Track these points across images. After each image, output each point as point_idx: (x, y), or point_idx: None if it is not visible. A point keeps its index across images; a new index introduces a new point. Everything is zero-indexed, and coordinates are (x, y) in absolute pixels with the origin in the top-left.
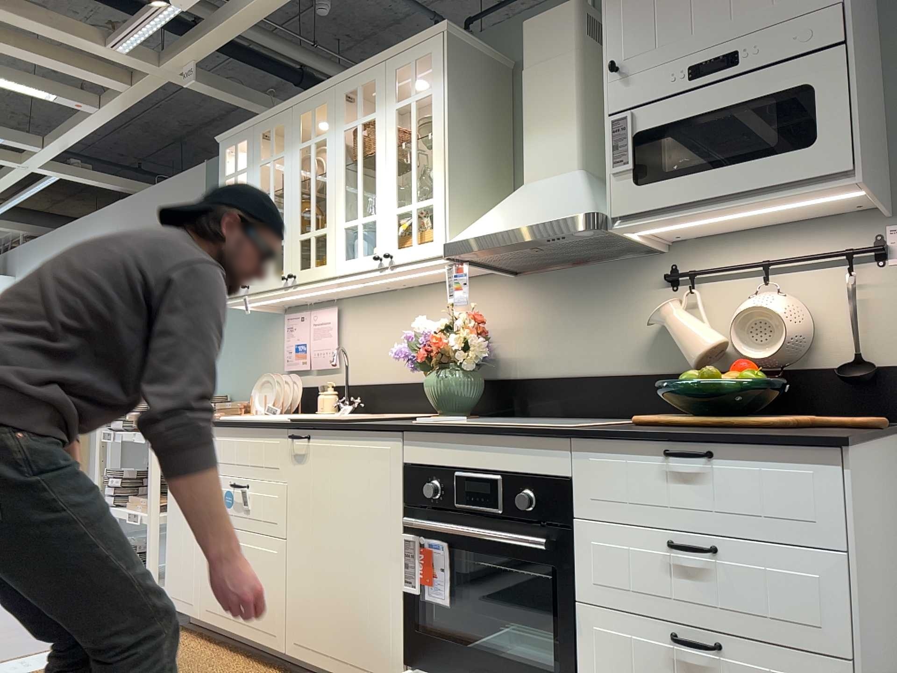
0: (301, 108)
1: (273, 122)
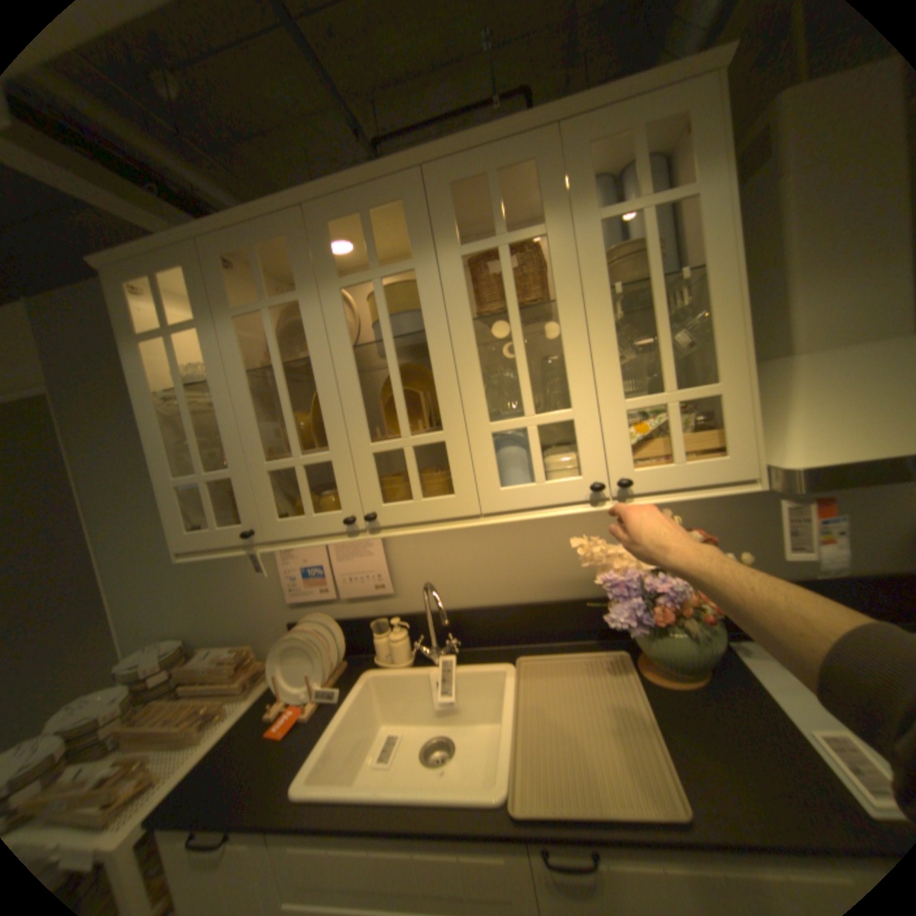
0: (328, 205)
1: (250, 230)
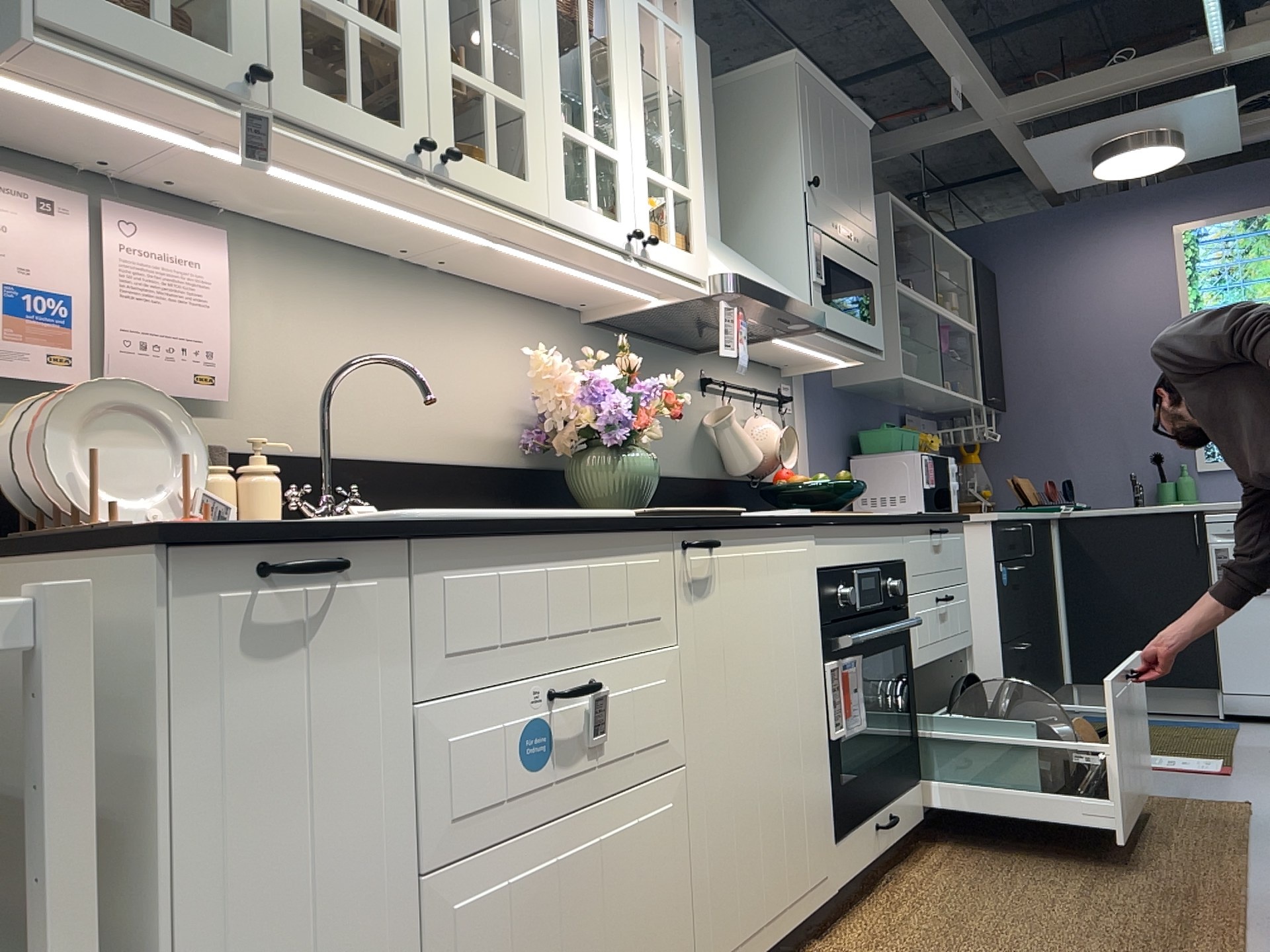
0: None
1: None
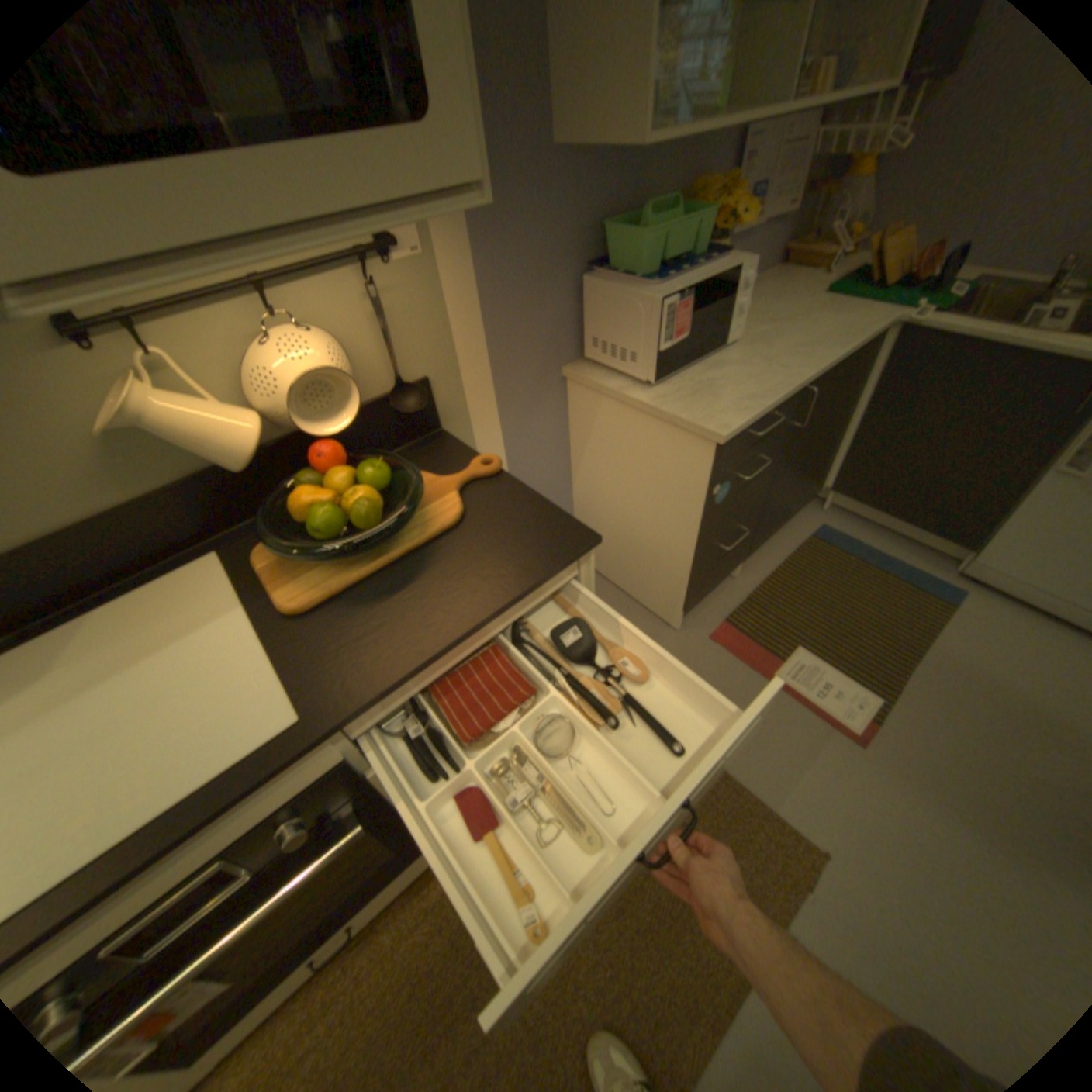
0: None
1: None
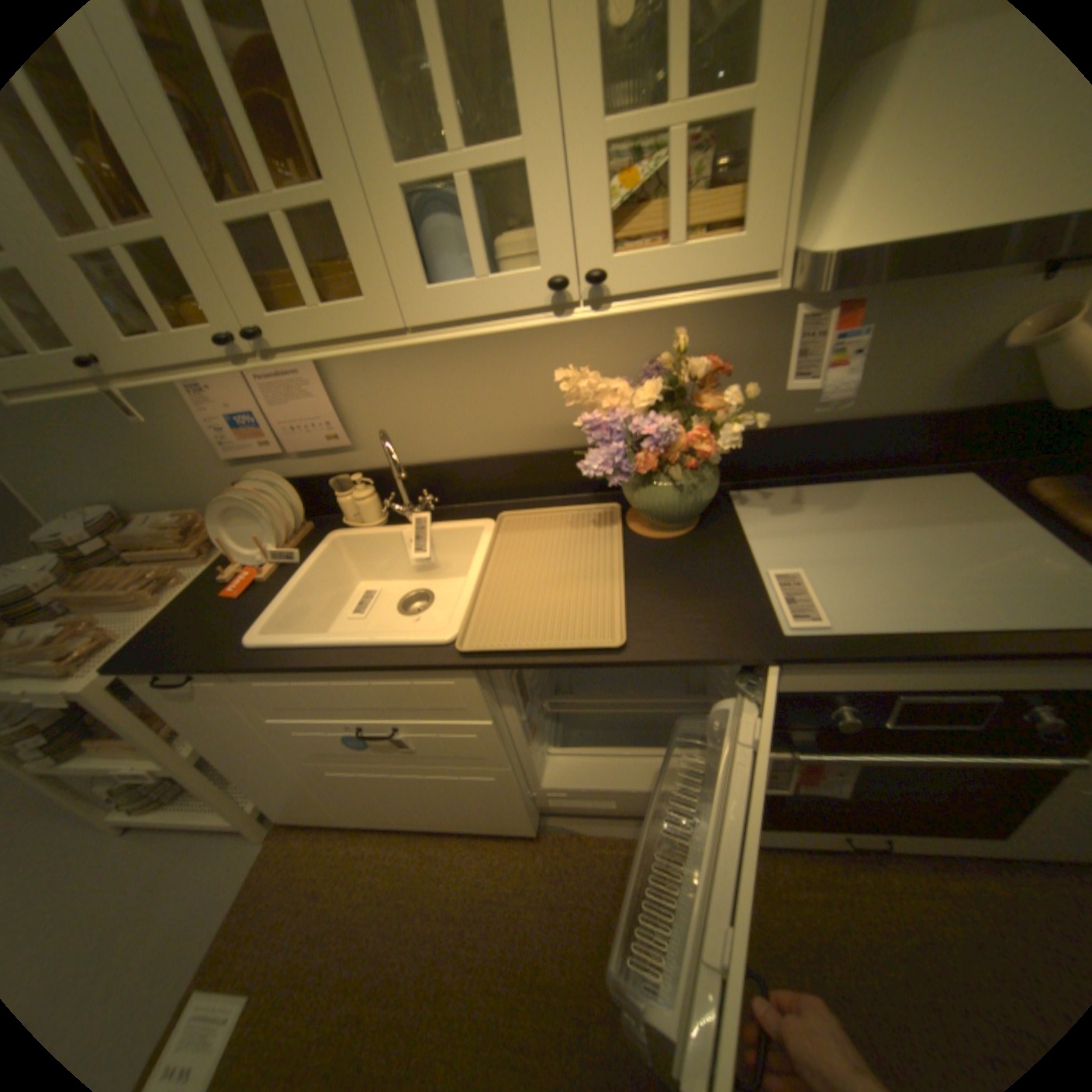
0: None
1: None
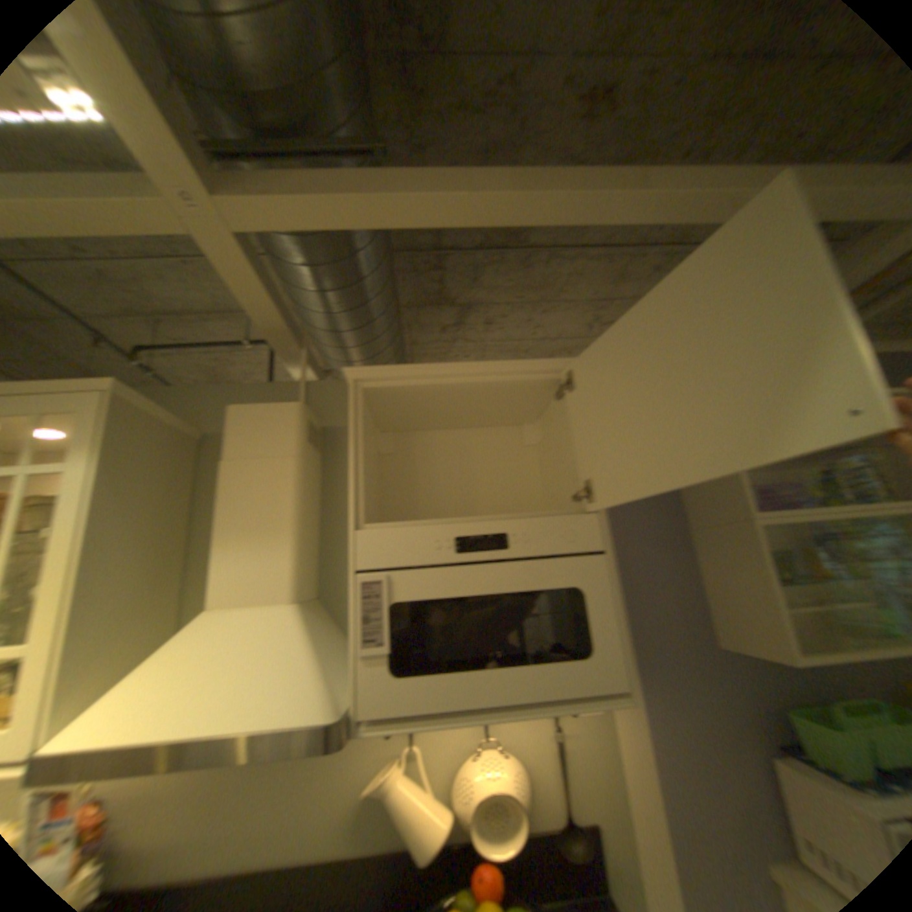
0: None
1: None
